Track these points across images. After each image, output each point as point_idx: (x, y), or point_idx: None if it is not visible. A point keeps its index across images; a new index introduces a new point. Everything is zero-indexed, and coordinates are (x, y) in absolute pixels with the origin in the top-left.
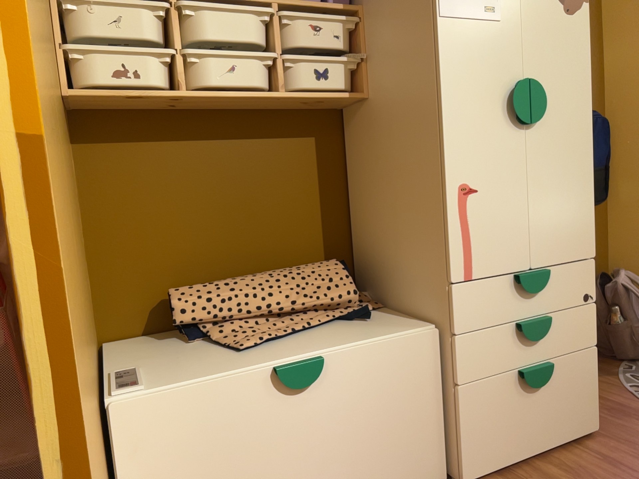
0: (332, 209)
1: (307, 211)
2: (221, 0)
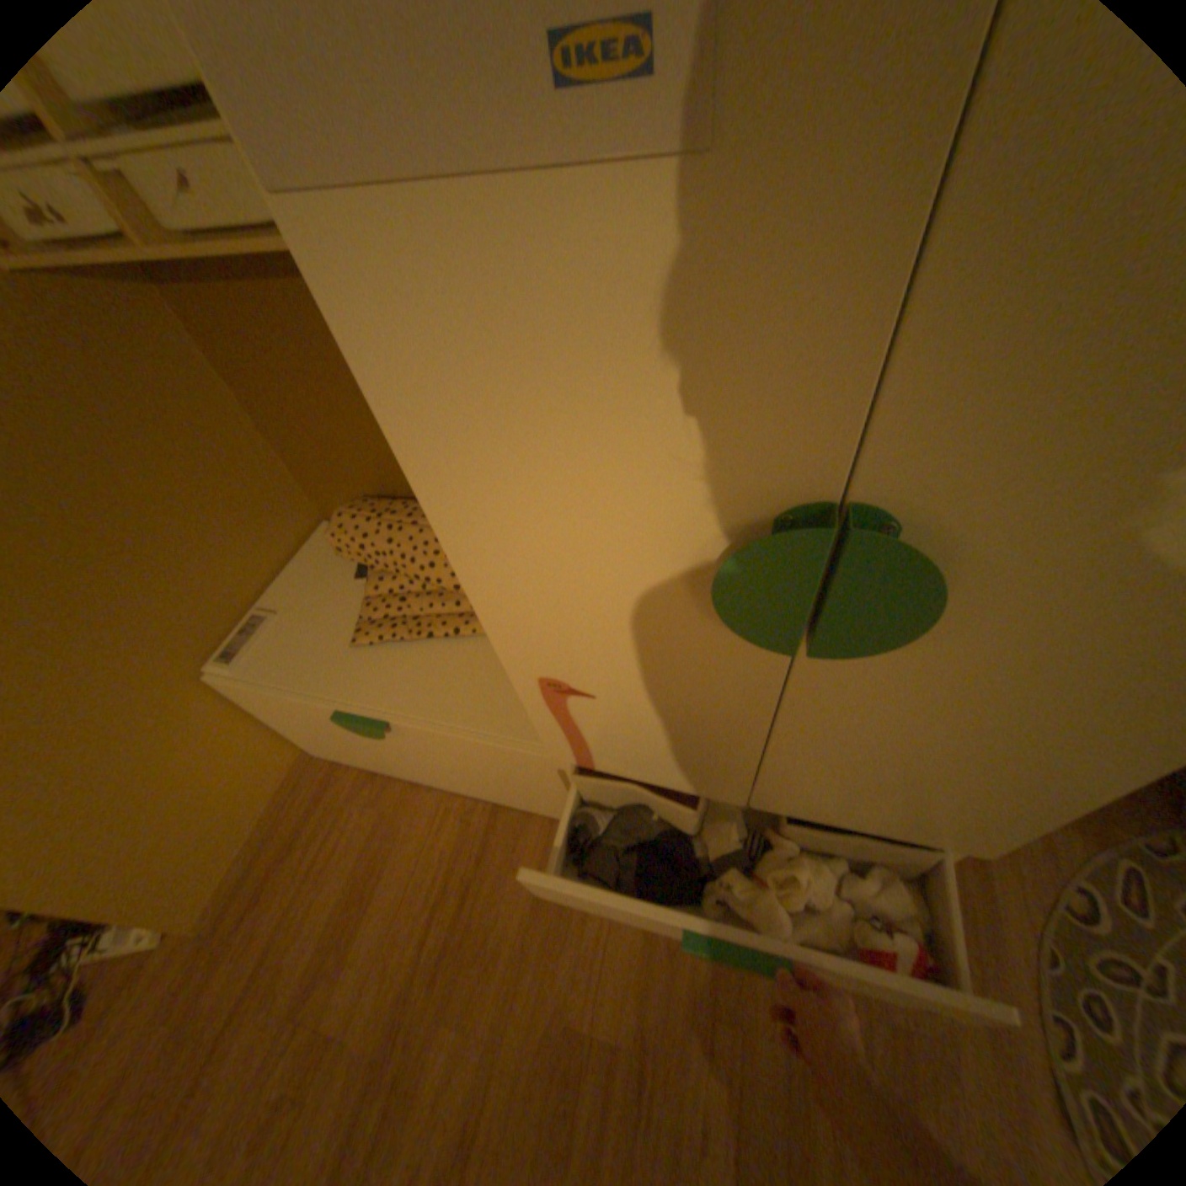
0: None
1: None
2: None
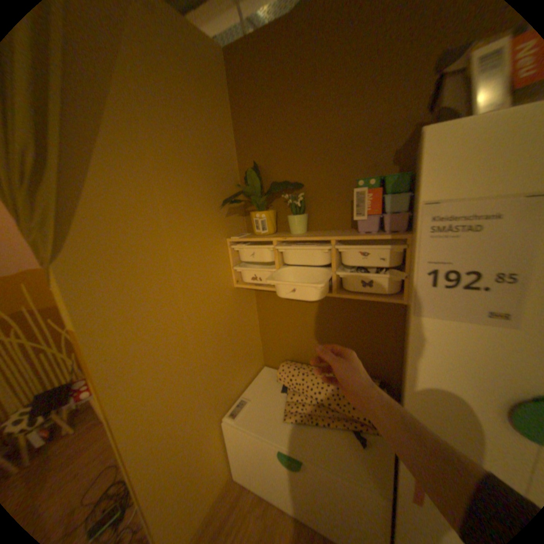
0: (388, 349)
1: (368, 345)
2: (297, 242)
